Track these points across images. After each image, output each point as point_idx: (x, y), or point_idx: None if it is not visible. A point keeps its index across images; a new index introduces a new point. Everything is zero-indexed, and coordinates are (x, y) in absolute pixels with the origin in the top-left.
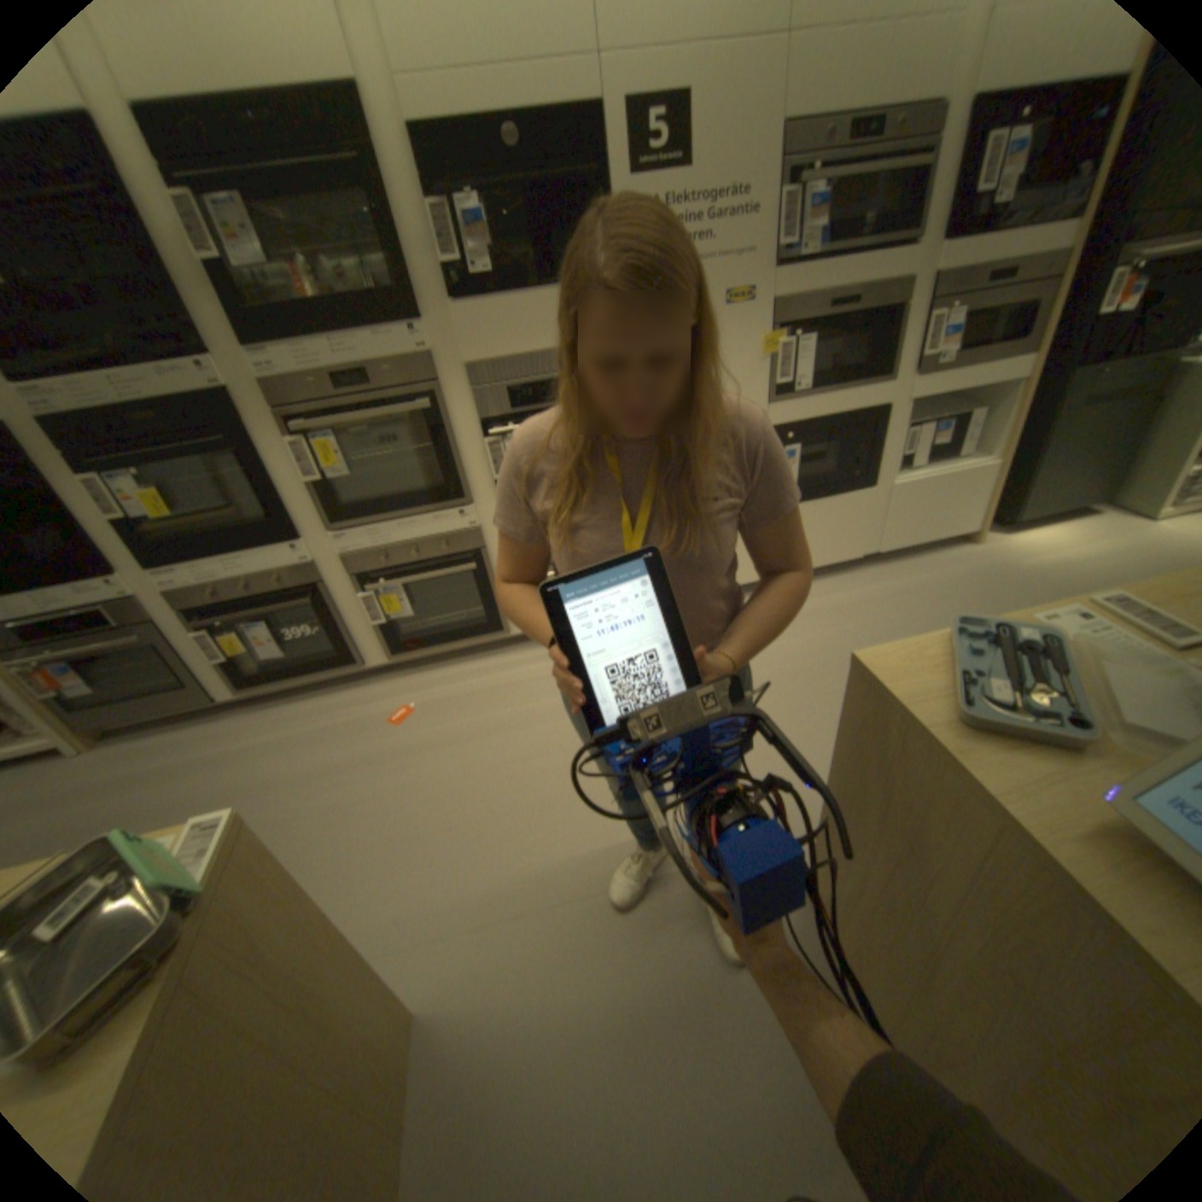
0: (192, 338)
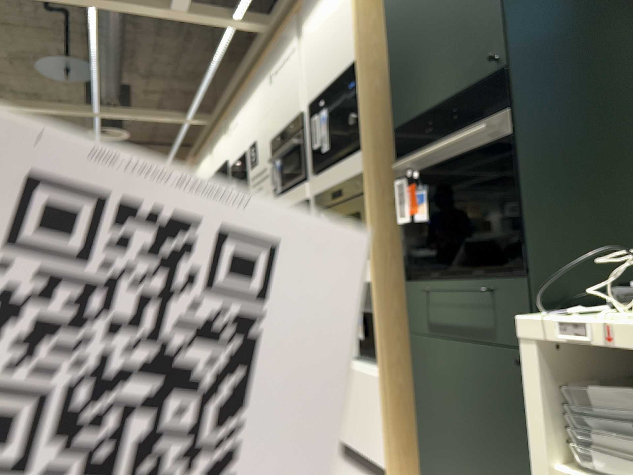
0: None
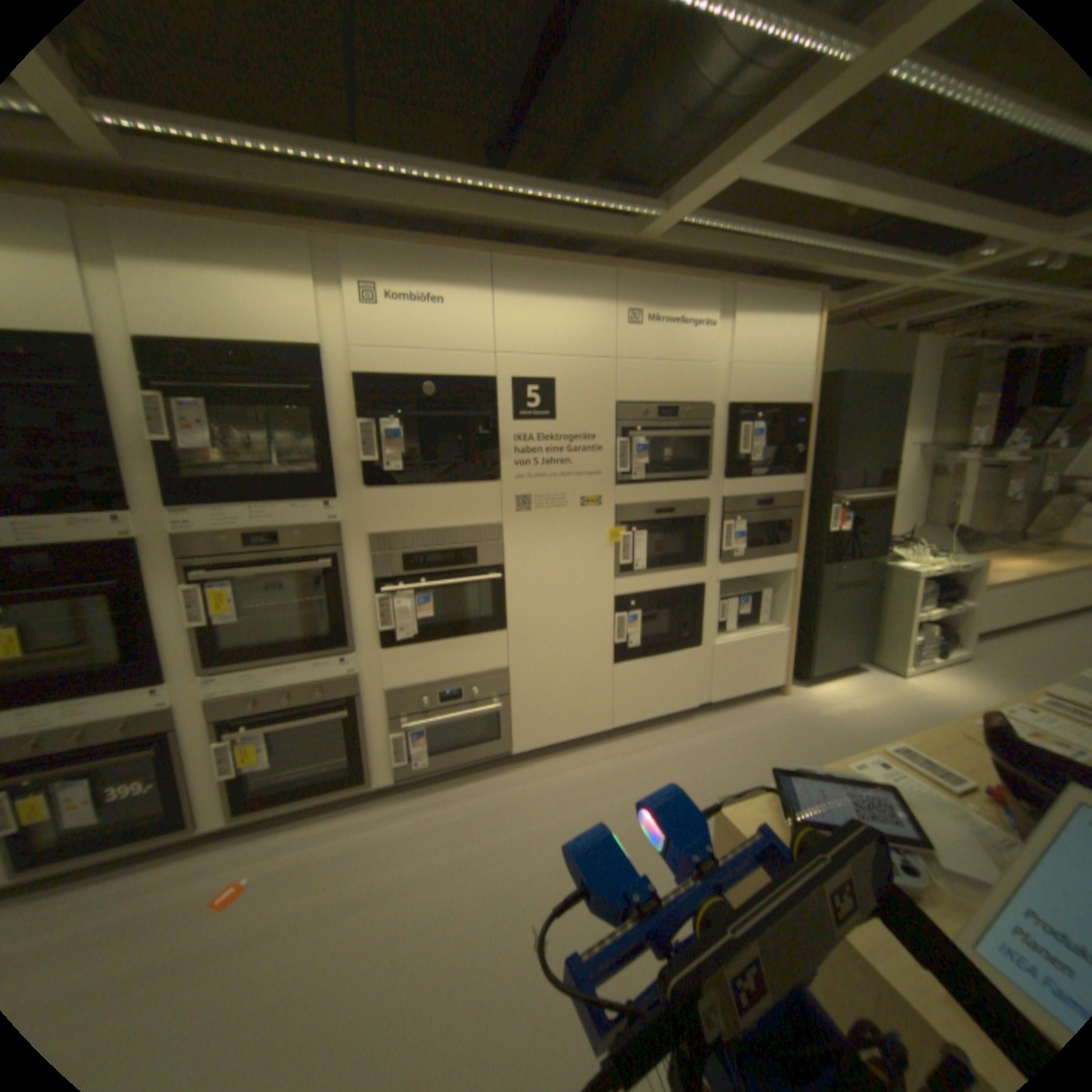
0: (116, 497)
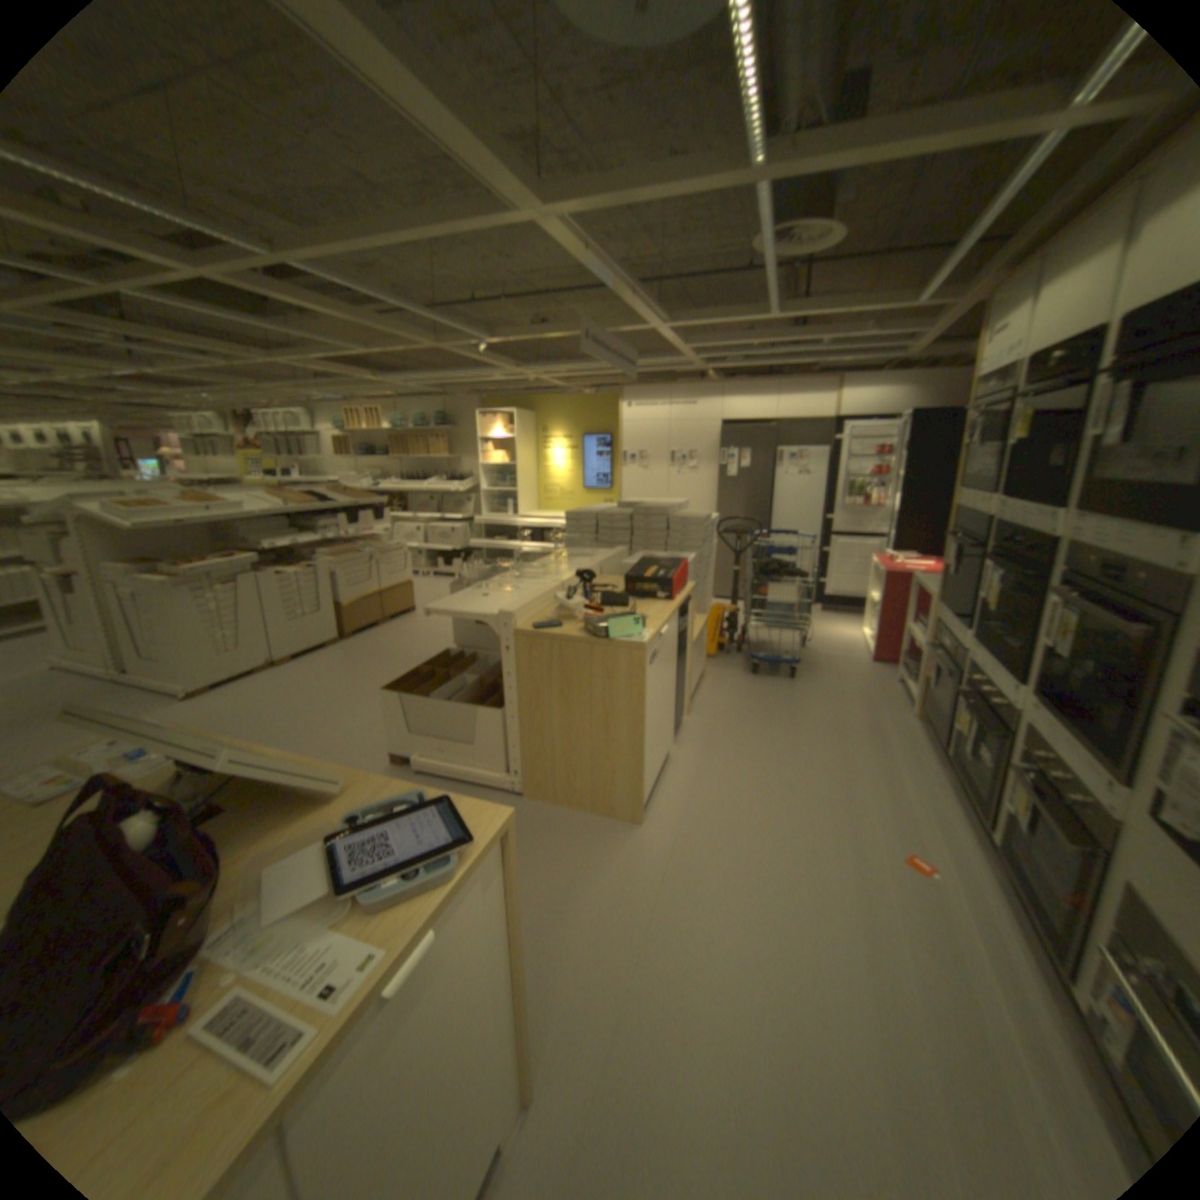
0: (1068, 494)
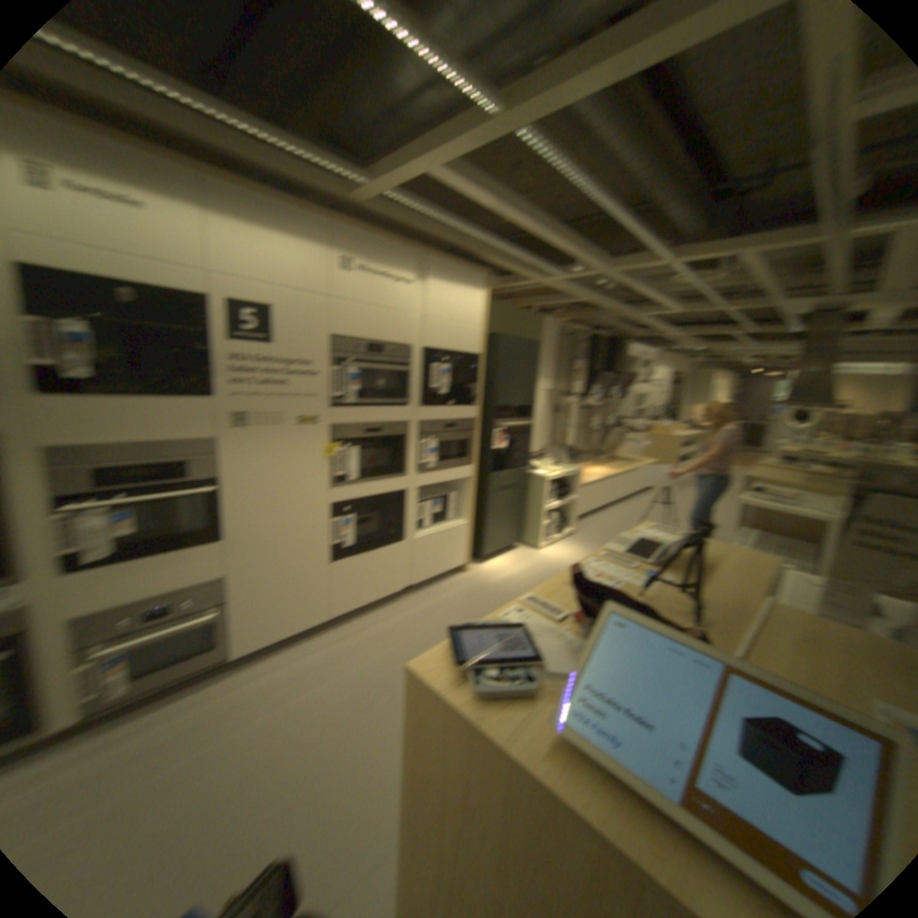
0: None
